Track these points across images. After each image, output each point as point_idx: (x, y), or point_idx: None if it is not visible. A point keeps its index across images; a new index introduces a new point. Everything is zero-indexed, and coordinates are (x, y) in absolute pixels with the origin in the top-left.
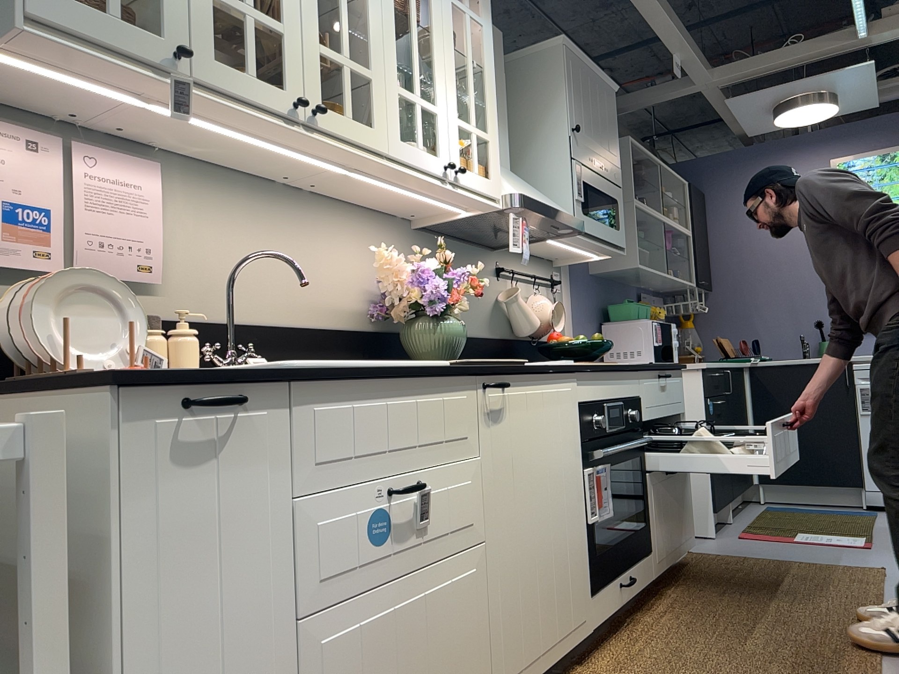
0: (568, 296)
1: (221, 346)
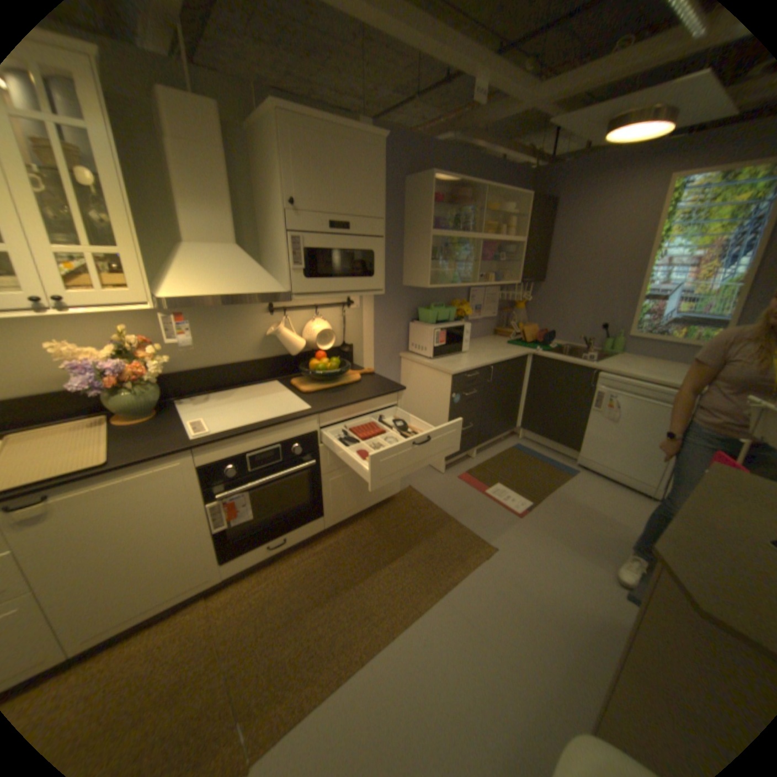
0: (366, 309)
1: None
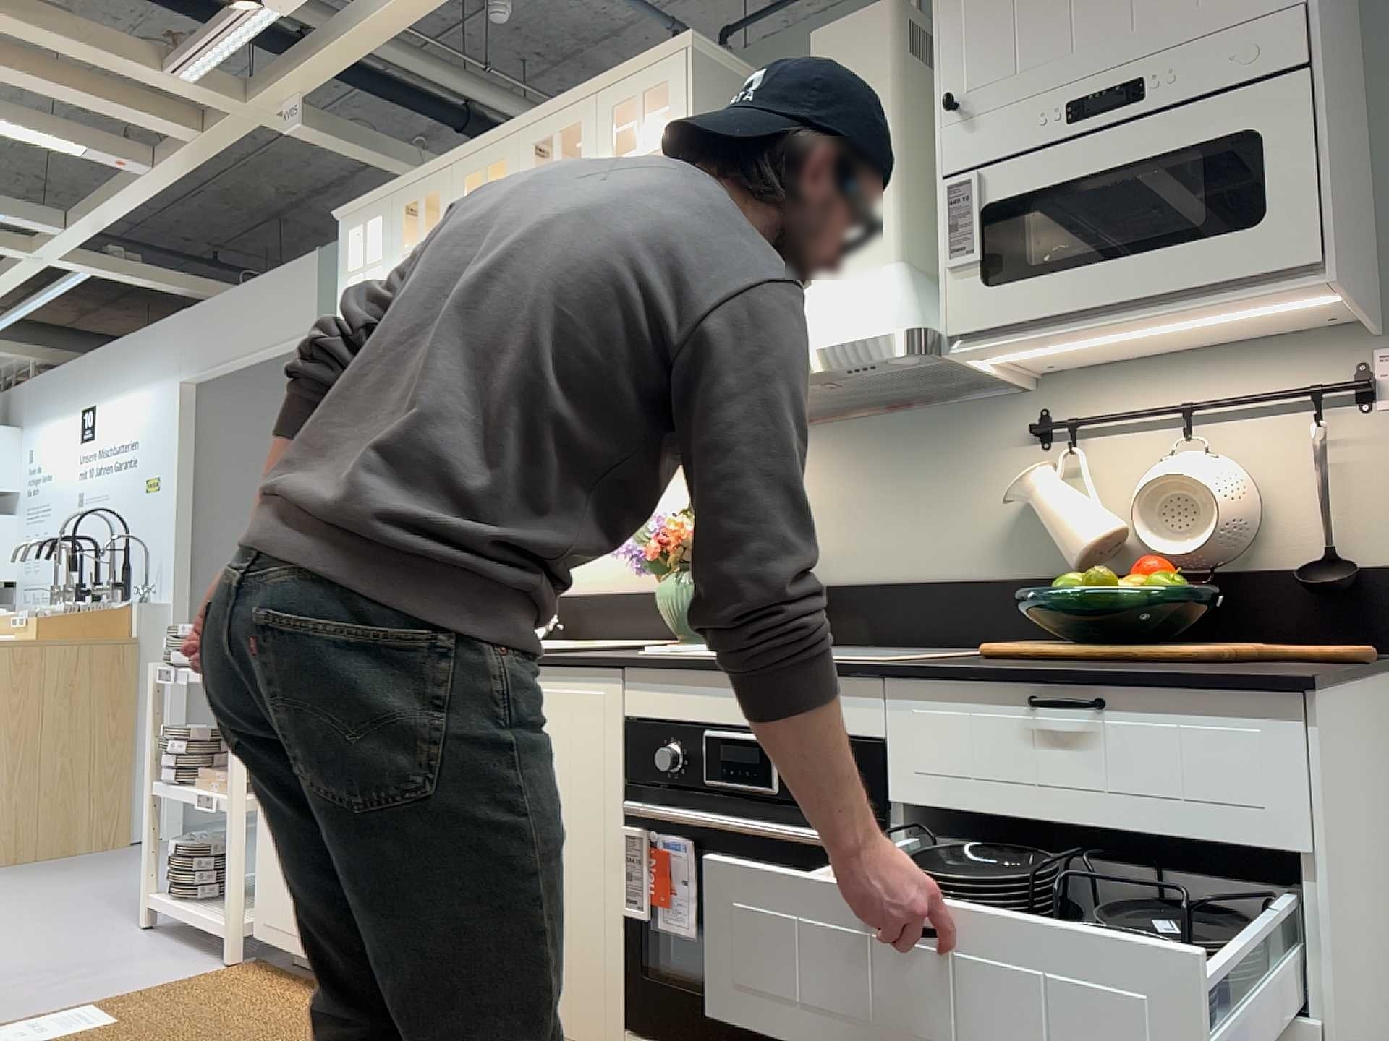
0: None
1: None
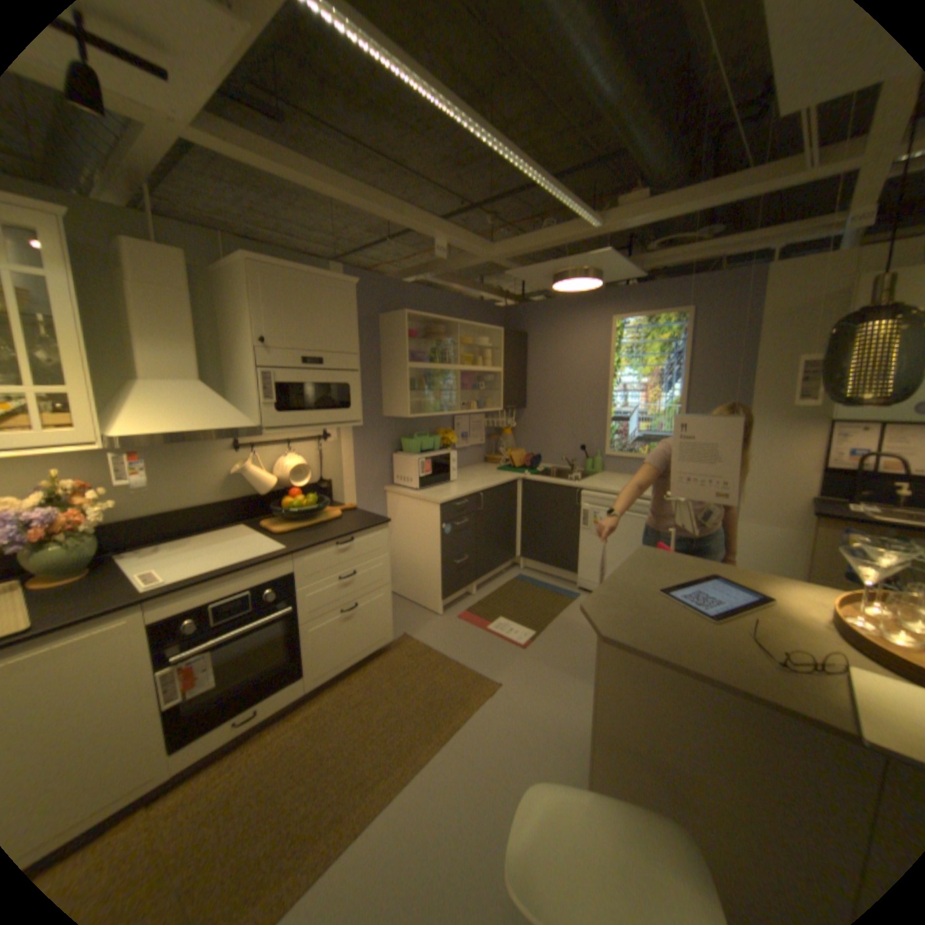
0: (345, 441)
1: None
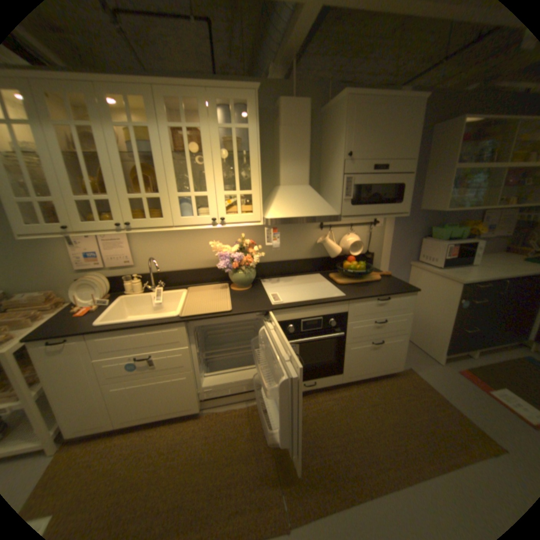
0: (388, 227)
1: (146, 285)
